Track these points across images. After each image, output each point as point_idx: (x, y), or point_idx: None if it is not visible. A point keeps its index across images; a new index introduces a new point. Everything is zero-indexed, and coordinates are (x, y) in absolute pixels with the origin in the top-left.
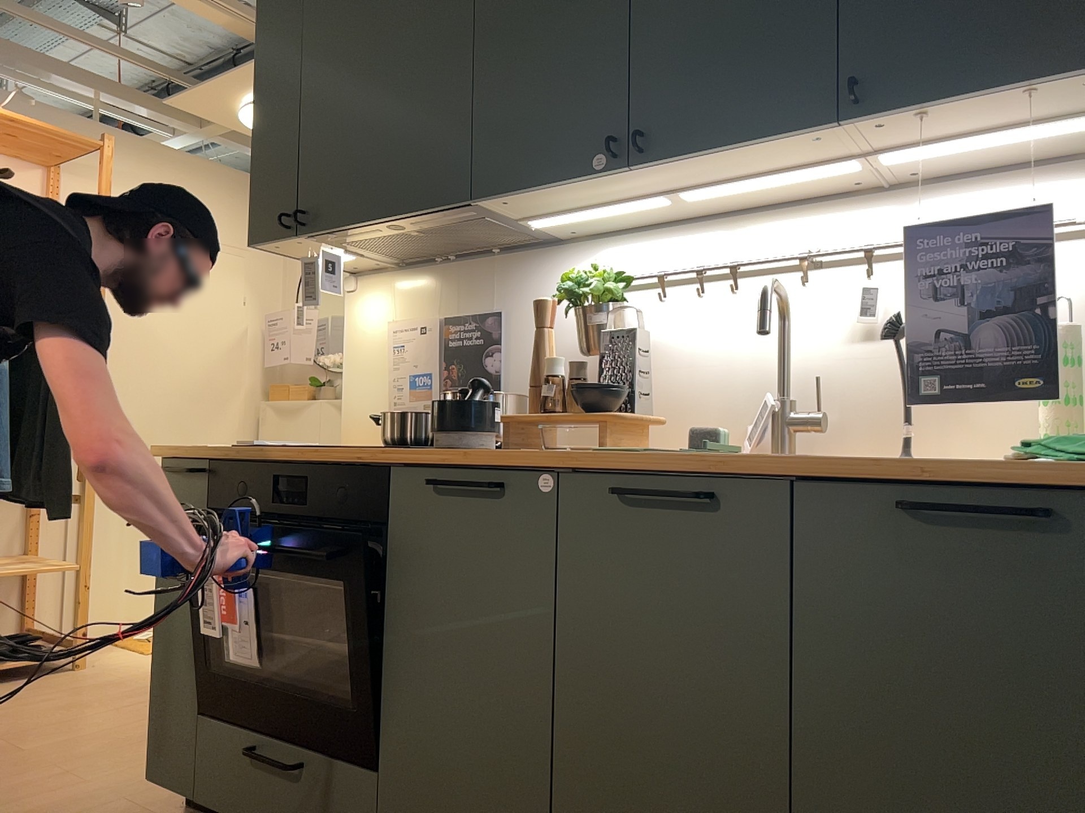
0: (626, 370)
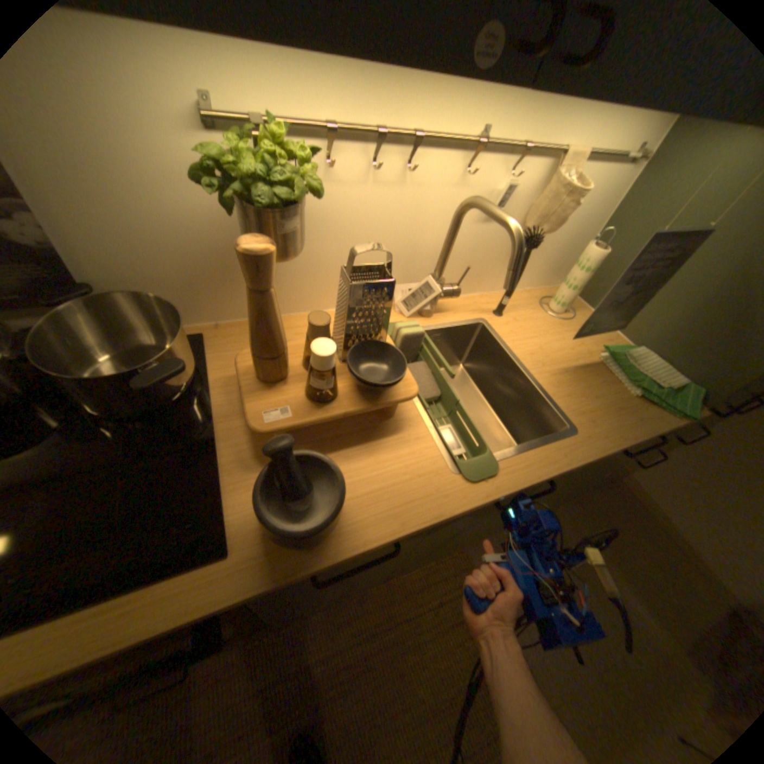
0: (376, 322)
